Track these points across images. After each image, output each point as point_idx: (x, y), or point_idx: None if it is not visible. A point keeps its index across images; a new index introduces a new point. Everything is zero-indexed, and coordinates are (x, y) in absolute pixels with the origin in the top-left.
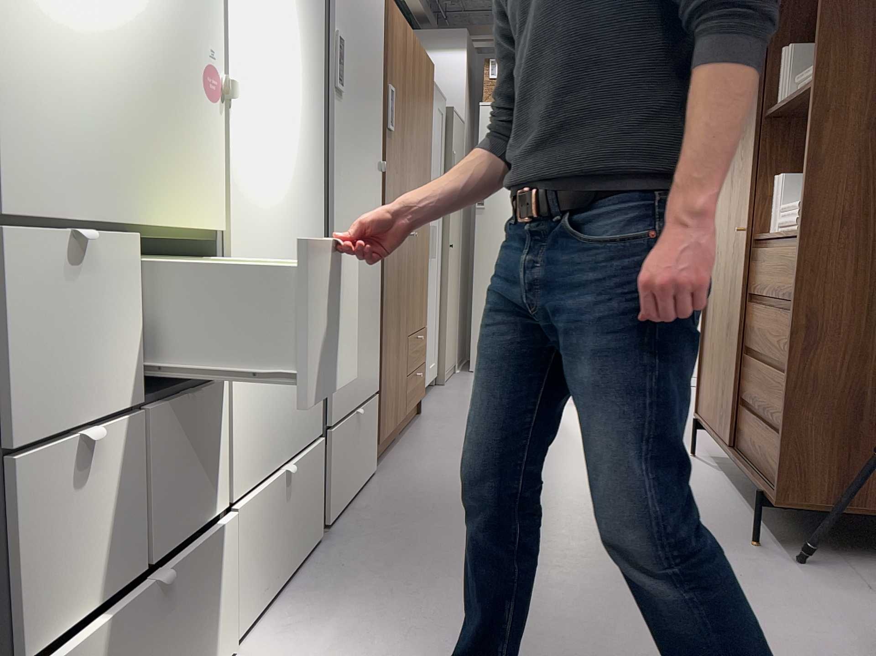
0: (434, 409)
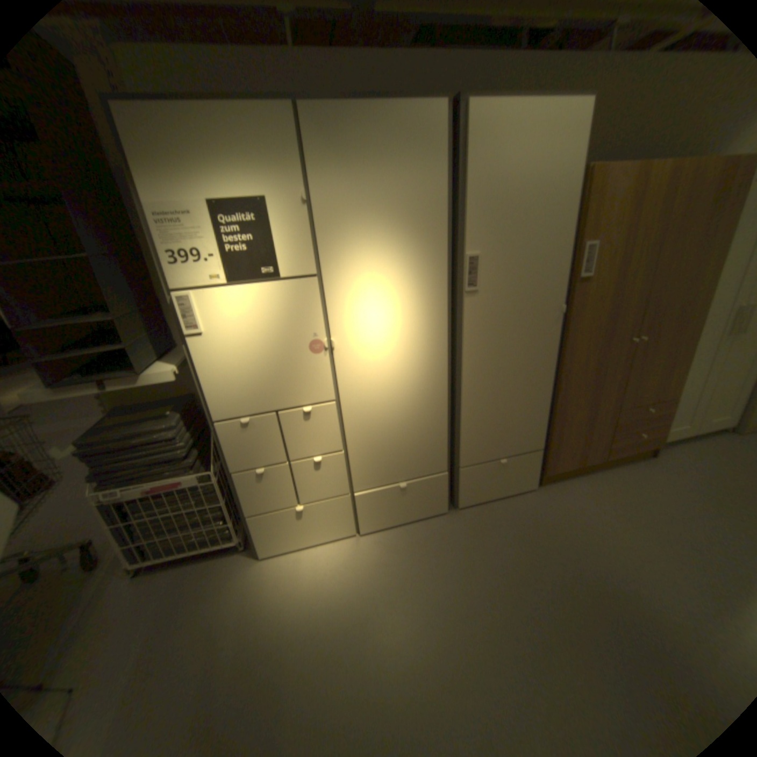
0: (684, 458)
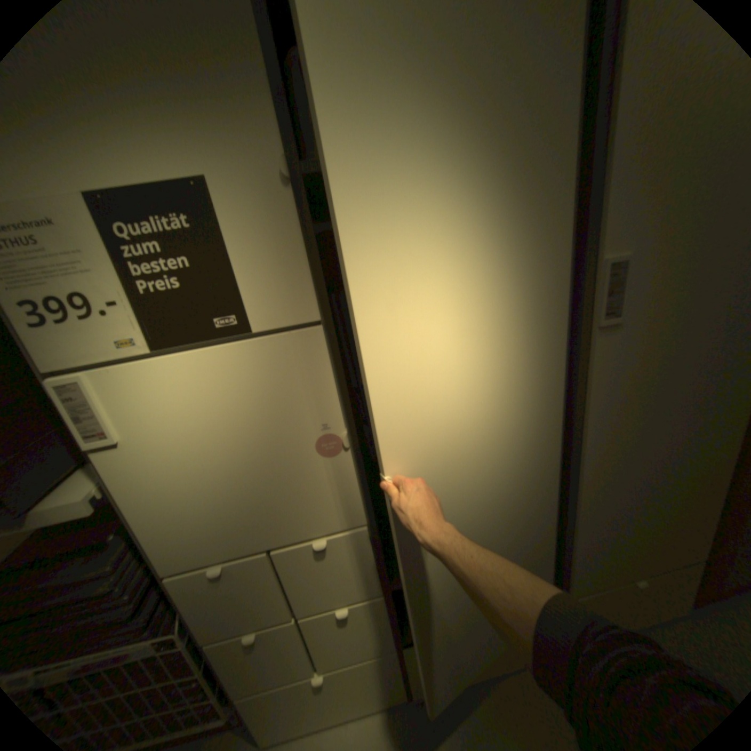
0: None
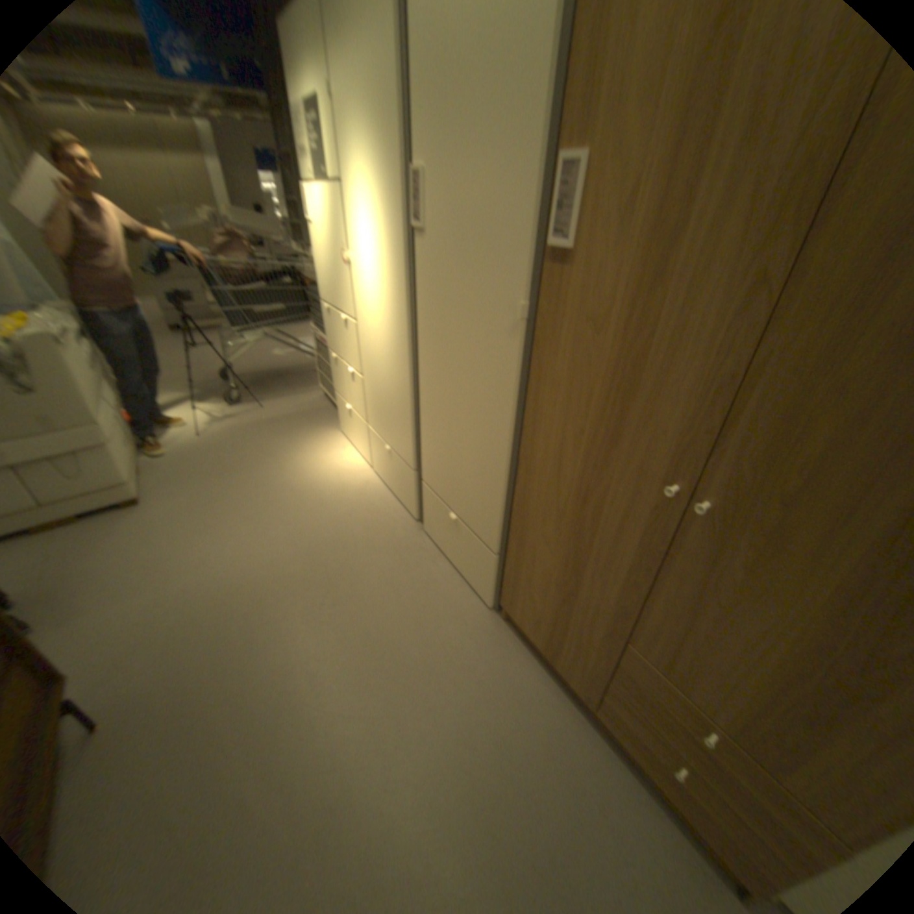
0: None
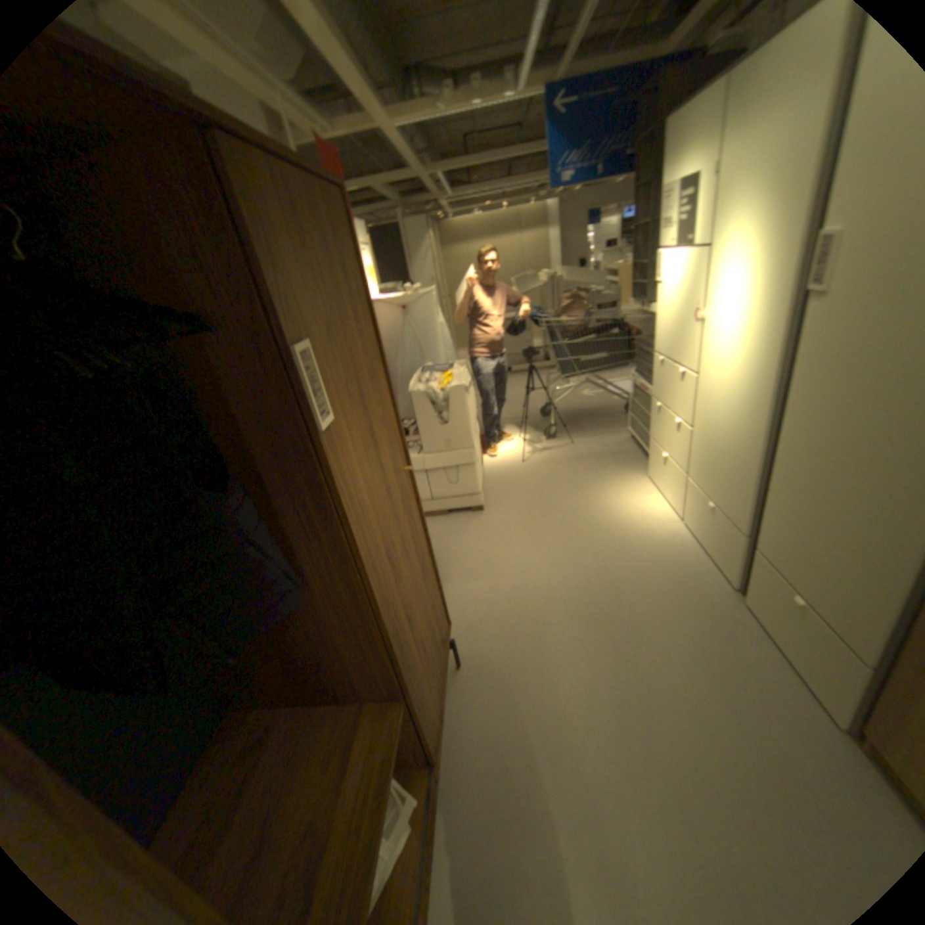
0: None
